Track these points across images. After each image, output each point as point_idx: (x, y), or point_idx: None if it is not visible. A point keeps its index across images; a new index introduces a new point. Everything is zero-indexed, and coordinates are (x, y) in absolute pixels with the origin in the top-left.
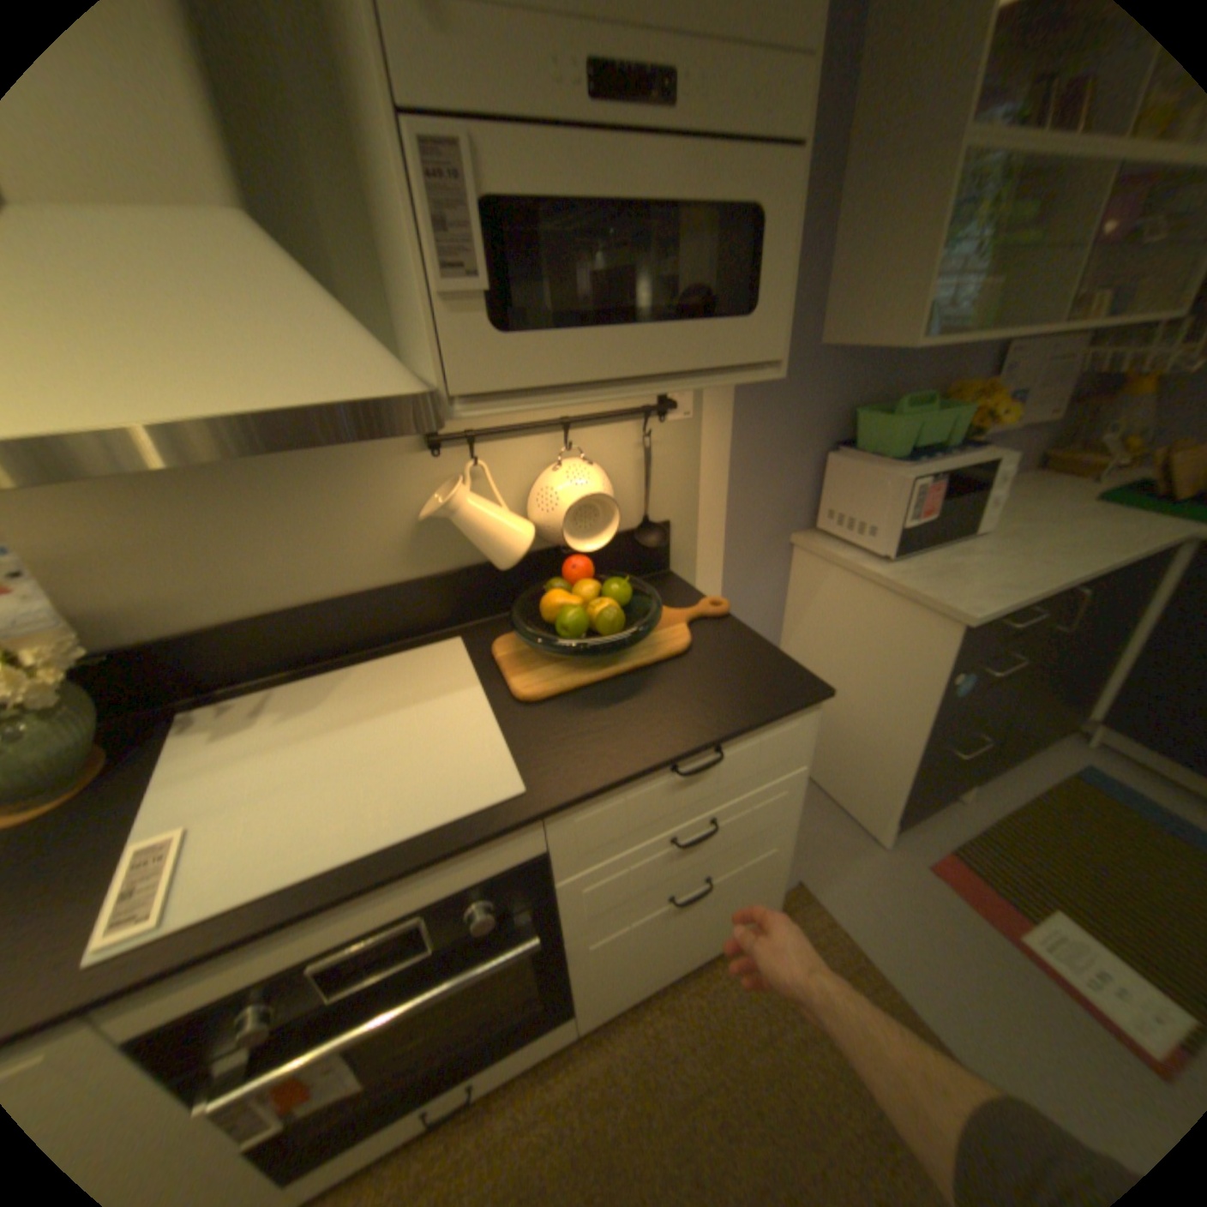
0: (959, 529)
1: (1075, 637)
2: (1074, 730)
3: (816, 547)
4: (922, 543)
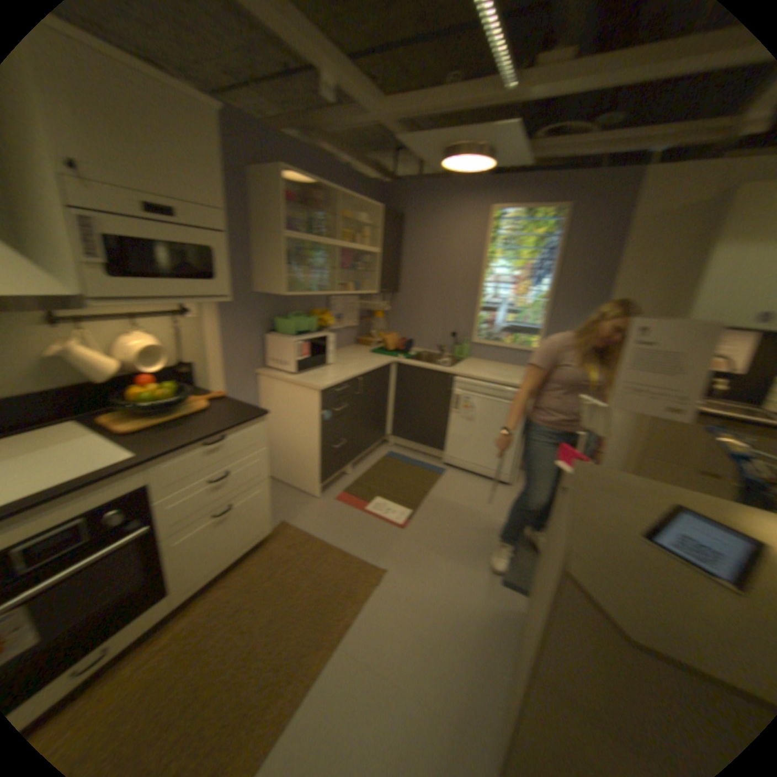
0: (322, 361)
1: (367, 397)
2: (383, 438)
3: (270, 372)
4: (309, 366)
